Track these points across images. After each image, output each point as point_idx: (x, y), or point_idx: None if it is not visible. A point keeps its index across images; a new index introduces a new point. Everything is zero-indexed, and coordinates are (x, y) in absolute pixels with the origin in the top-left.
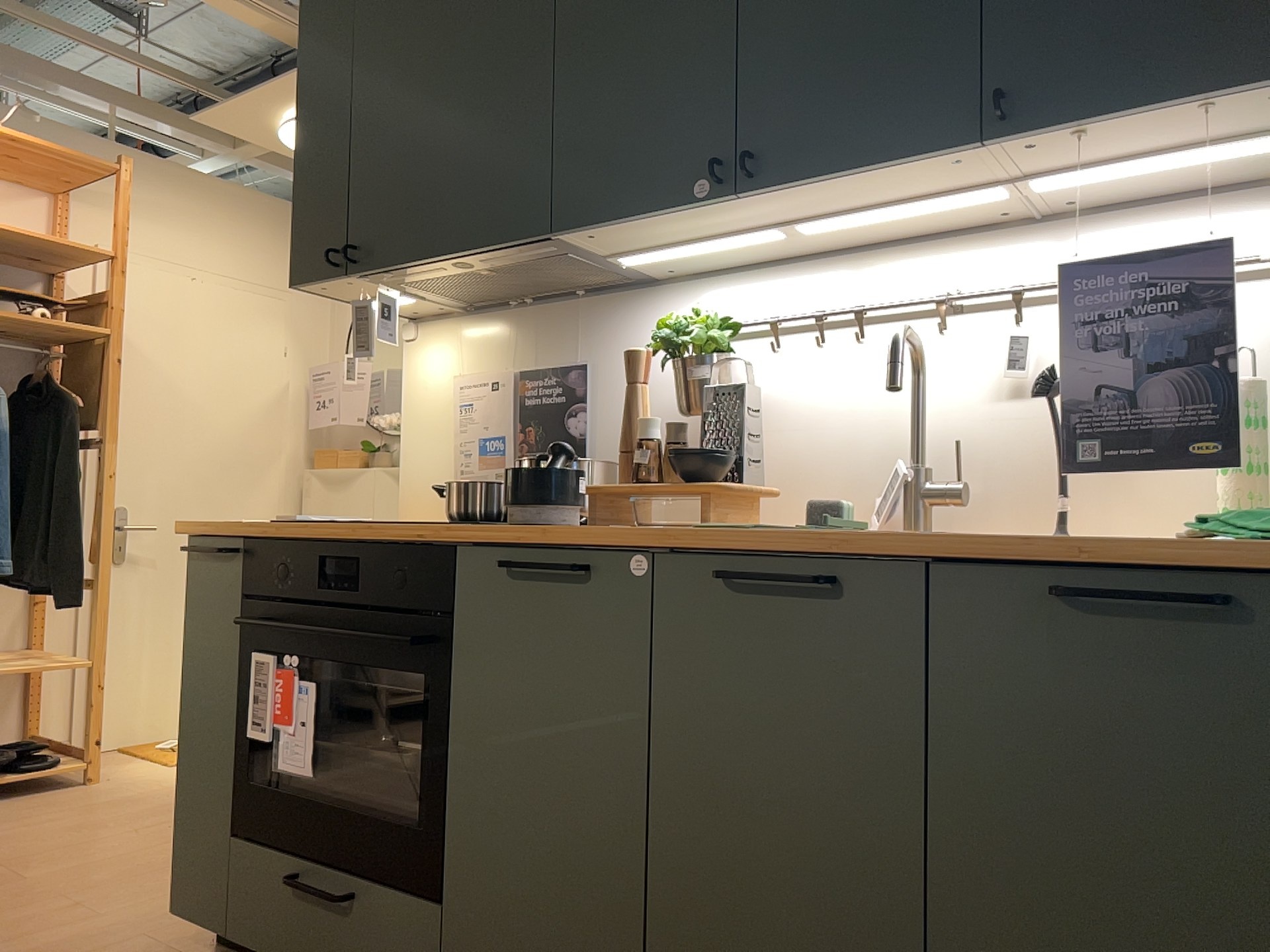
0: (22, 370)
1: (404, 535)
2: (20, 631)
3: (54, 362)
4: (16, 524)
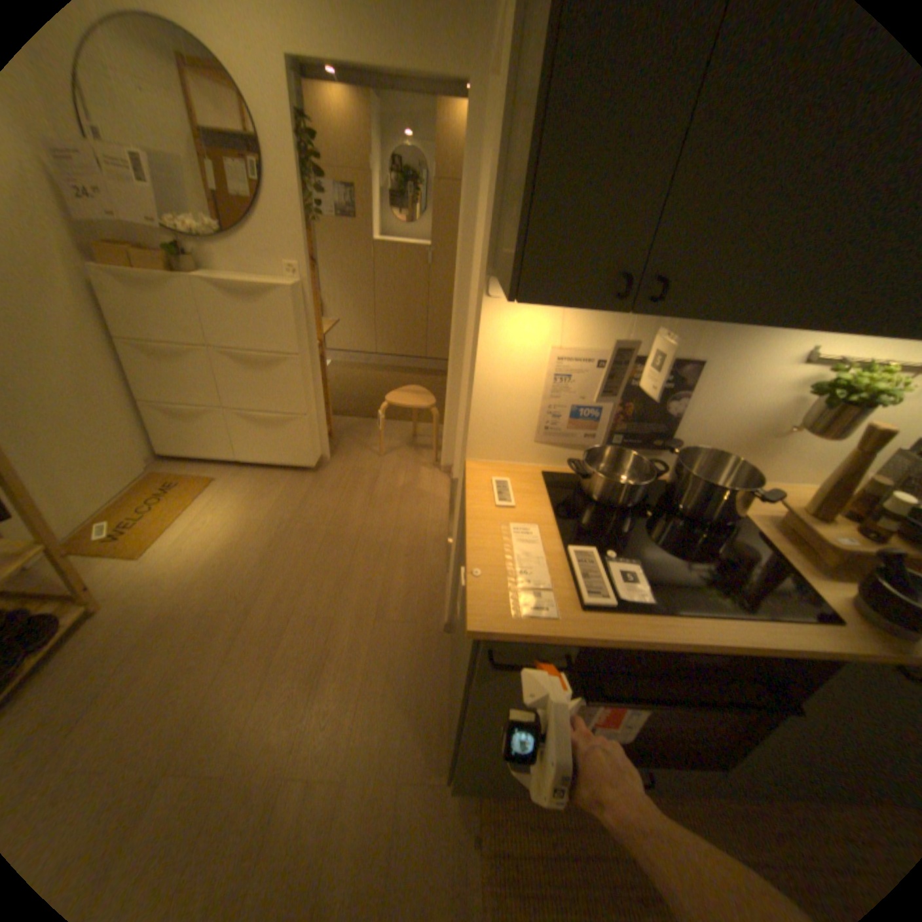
0: None
1: (795, 644)
2: None
3: None
4: None
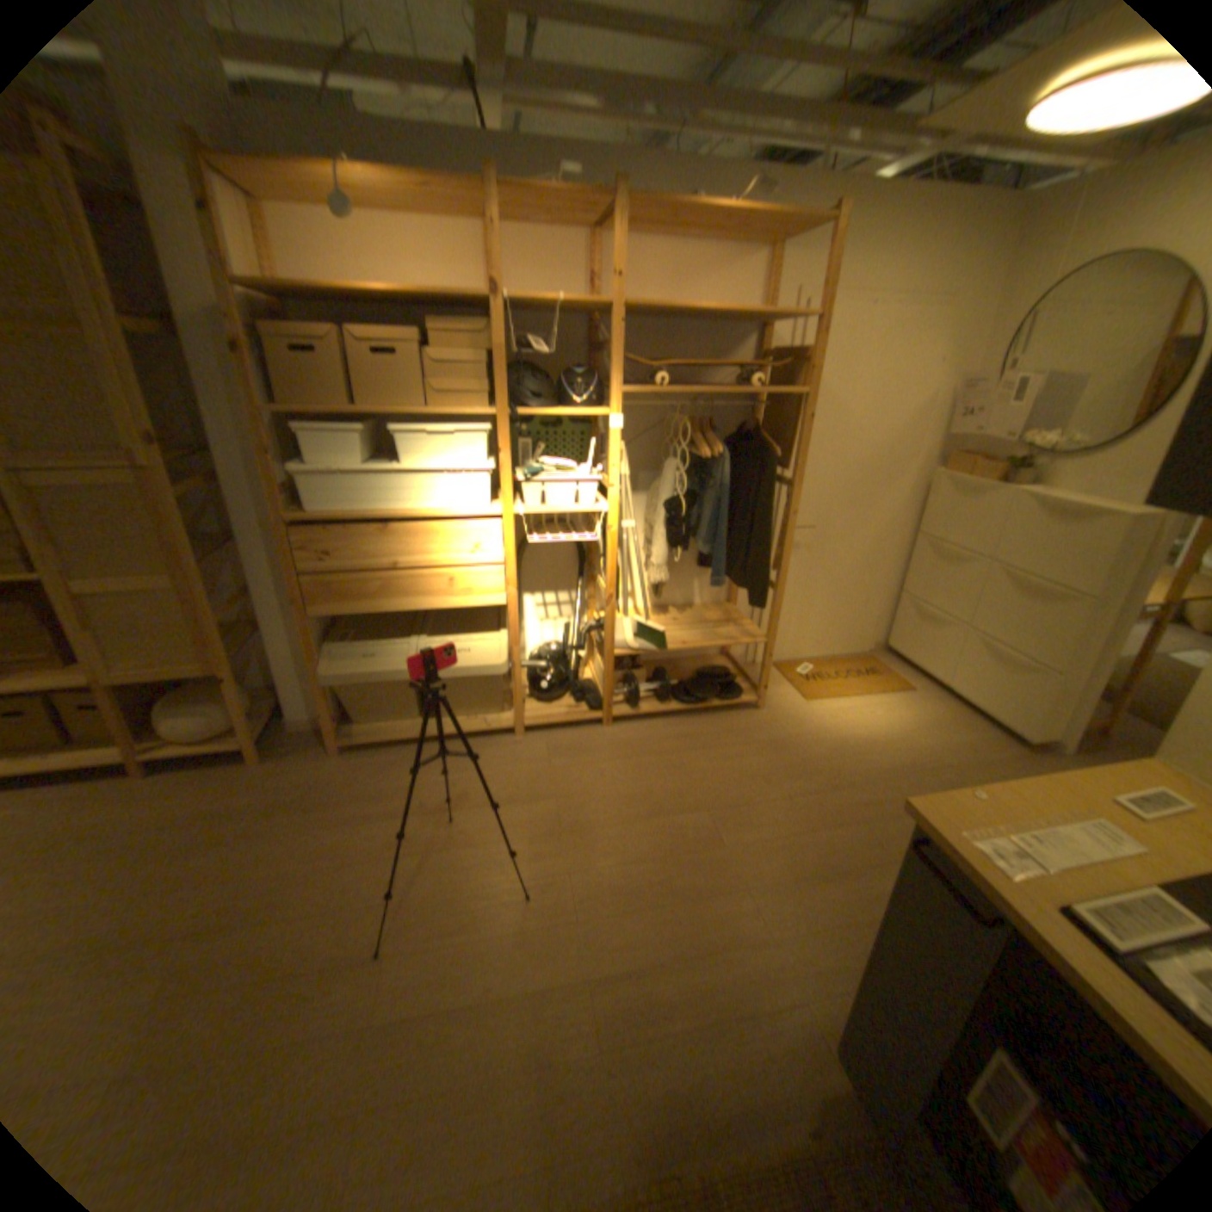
0: (735, 410)
1: None
2: (724, 592)
3: (757, 403)
4: (726, 533)
